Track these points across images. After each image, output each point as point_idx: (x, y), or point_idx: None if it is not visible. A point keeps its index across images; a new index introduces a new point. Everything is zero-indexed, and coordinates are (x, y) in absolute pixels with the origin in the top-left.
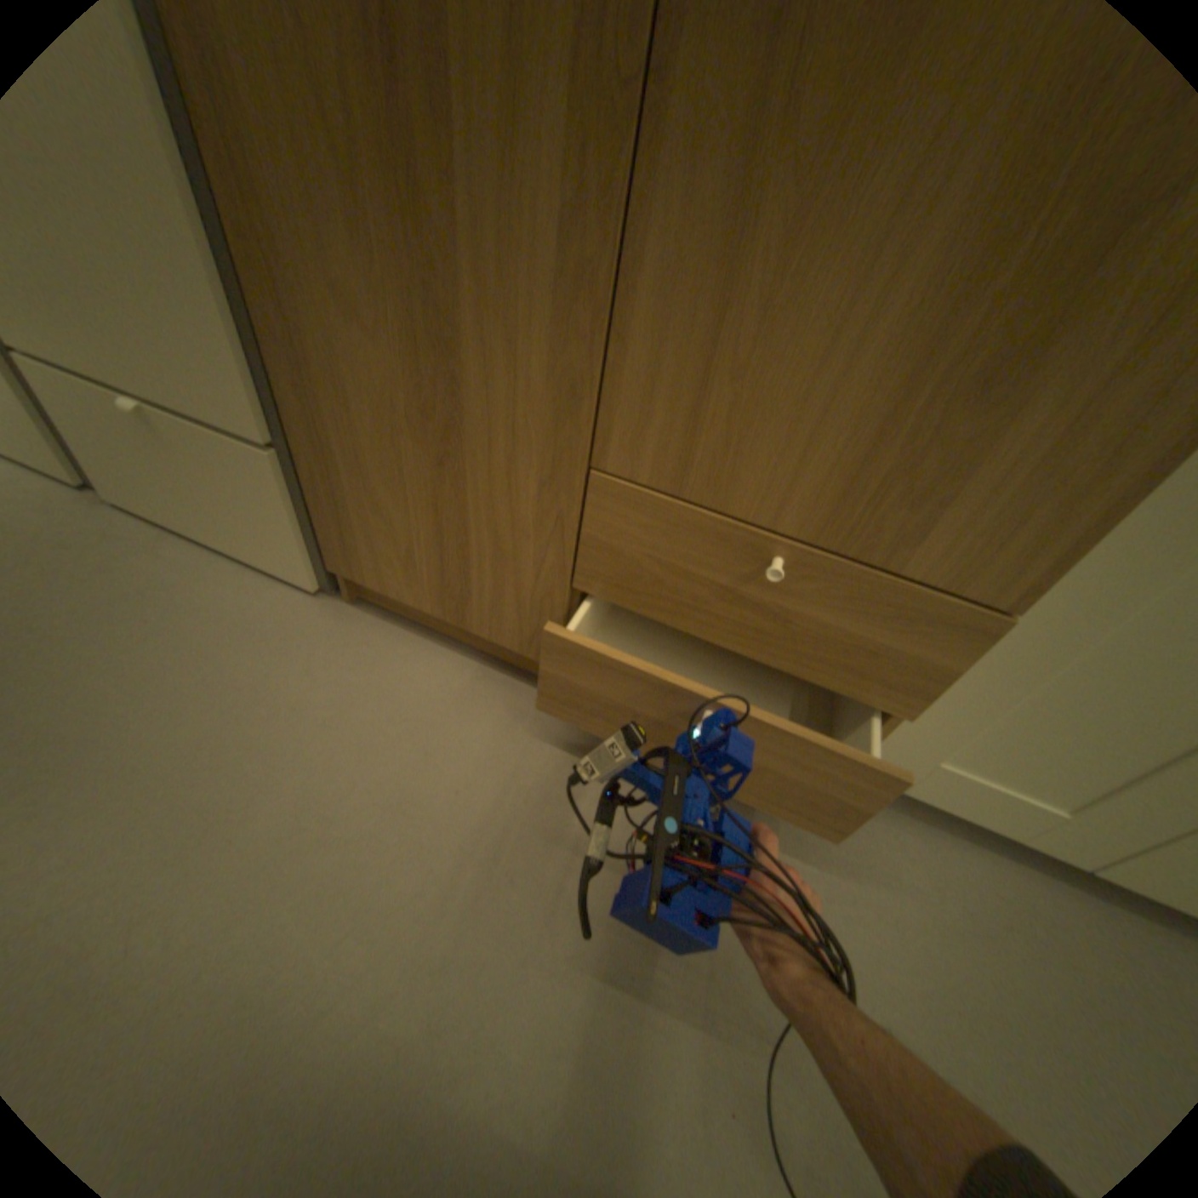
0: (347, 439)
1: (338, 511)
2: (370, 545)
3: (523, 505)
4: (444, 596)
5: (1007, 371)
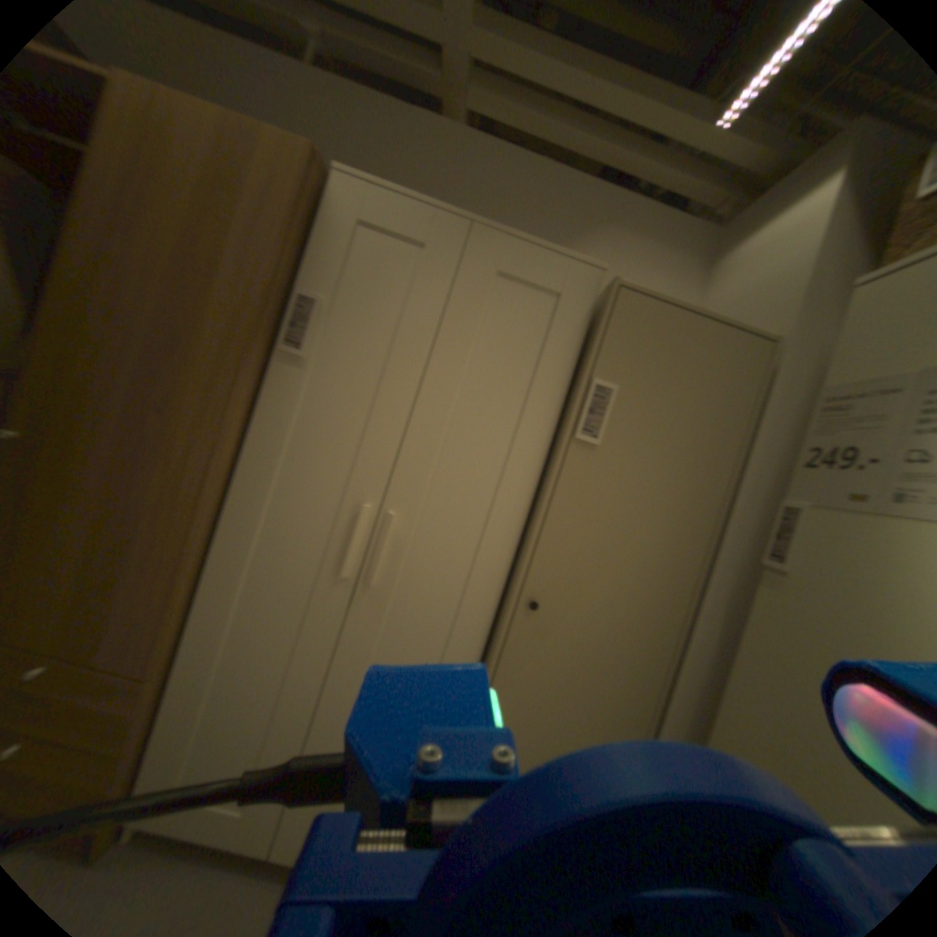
0: None
1: None
2: None
3: None
4: None
5: (95, 592)
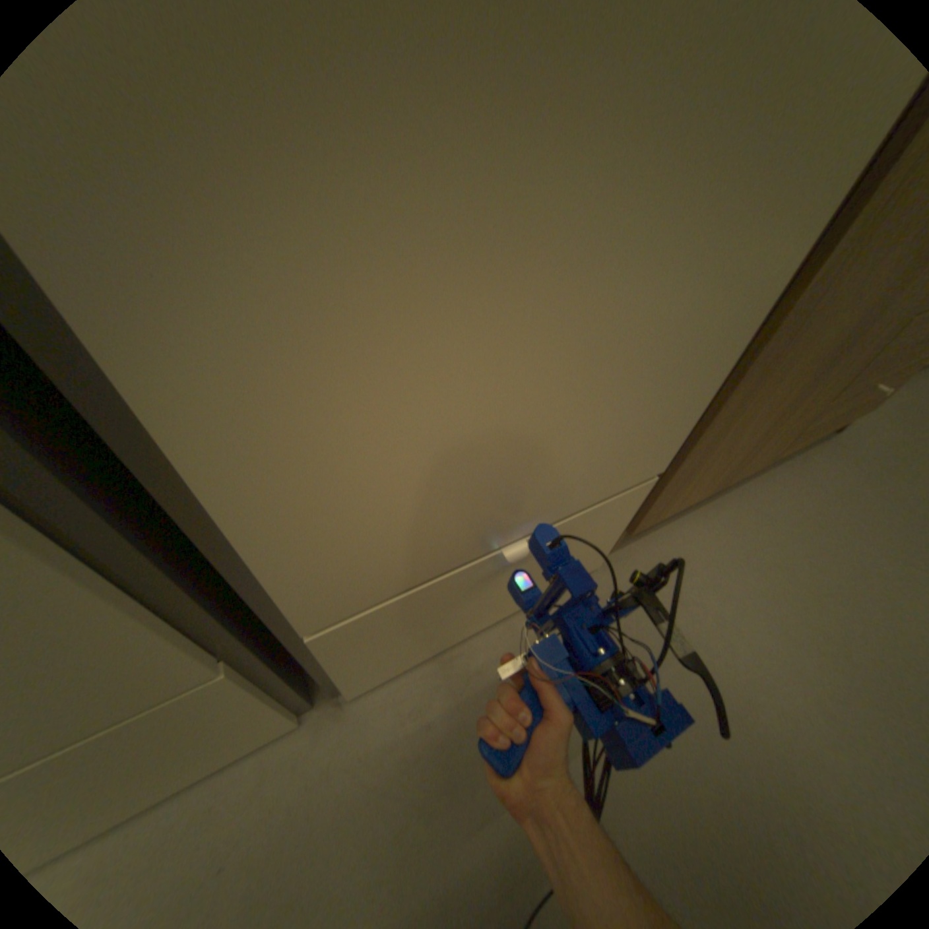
0: (748, 410)
1: (683, 478)
2: (689, 485)
3: (845, 369)
4: (723, 478)
5: None
